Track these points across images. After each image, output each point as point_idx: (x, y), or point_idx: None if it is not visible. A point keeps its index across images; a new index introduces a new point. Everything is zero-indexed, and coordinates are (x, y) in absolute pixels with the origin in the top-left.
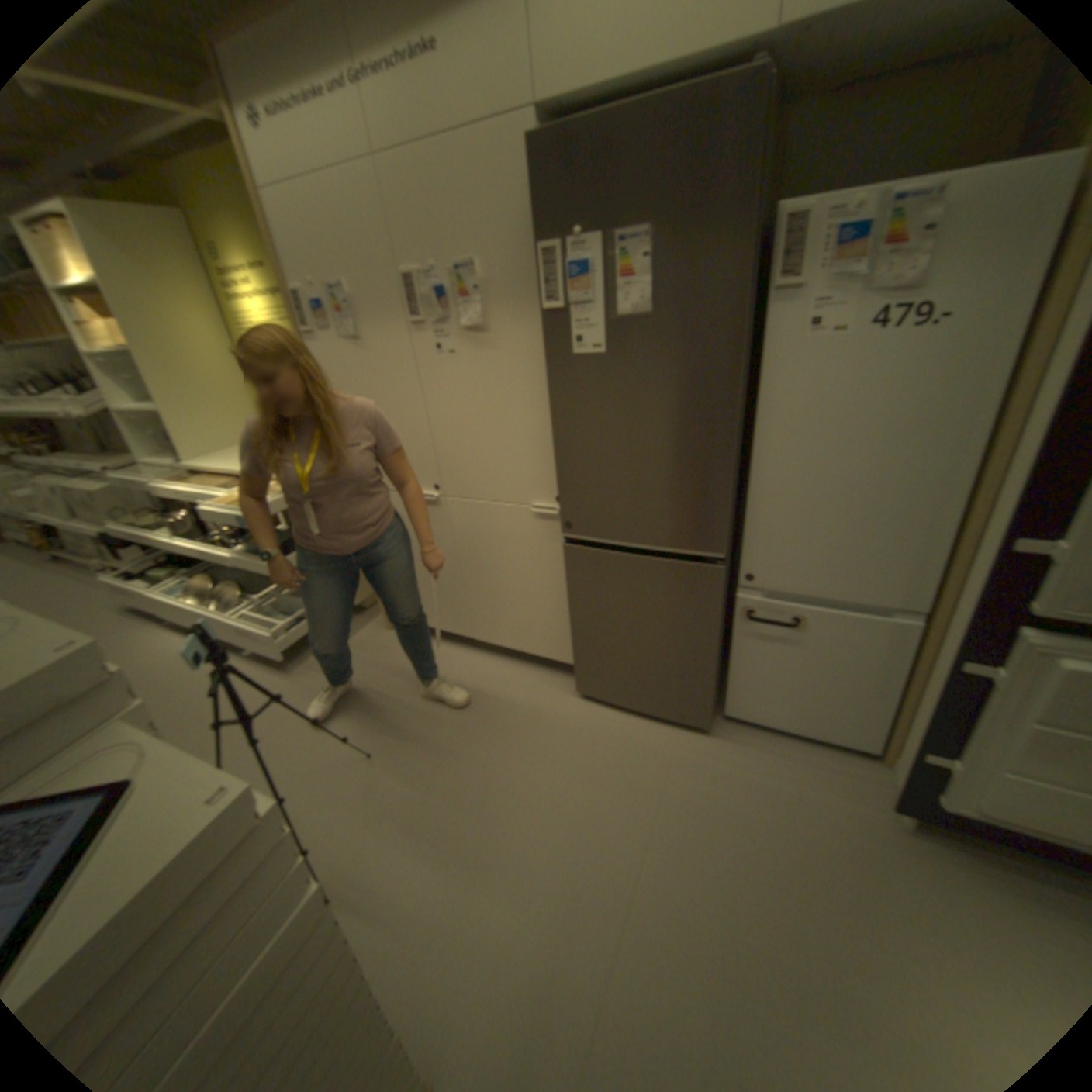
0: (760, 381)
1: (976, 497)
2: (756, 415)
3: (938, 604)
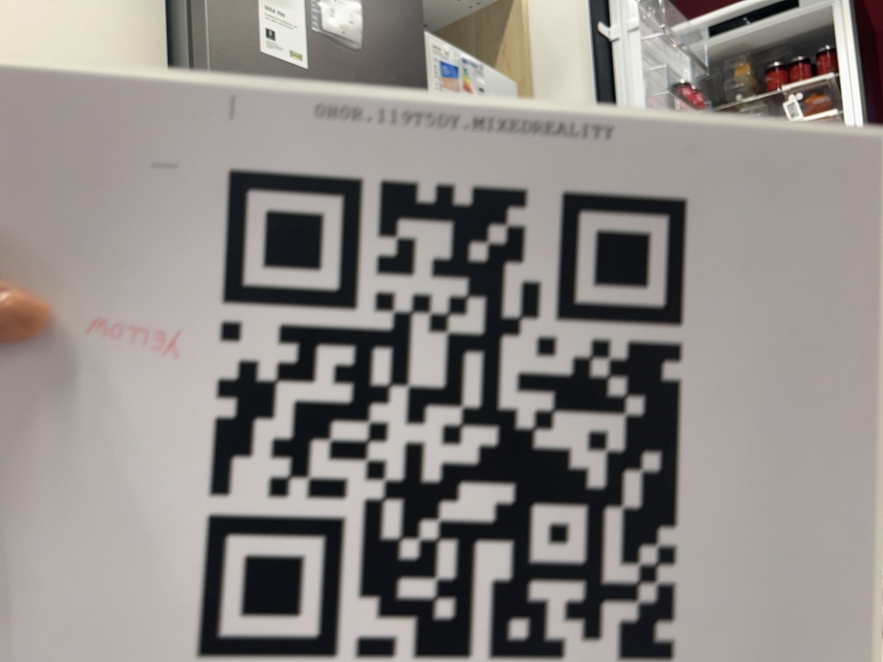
0: None
1: None
2: None
3: None
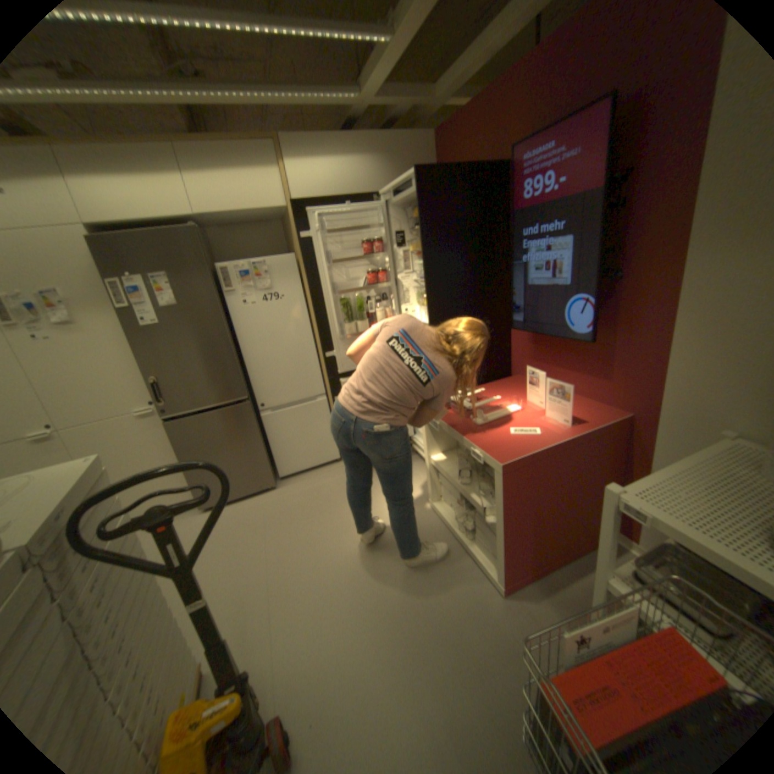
0: (234, 326)
1: (318, 350)
2: (238, 339)
3: (327, 389)
